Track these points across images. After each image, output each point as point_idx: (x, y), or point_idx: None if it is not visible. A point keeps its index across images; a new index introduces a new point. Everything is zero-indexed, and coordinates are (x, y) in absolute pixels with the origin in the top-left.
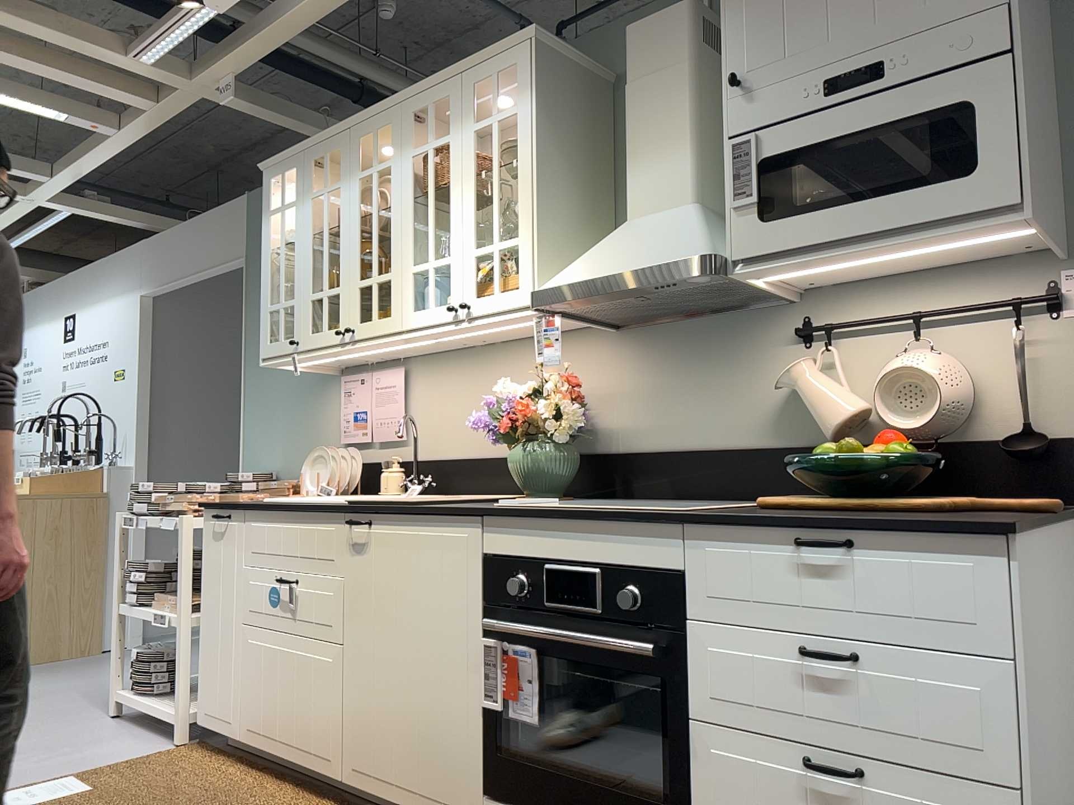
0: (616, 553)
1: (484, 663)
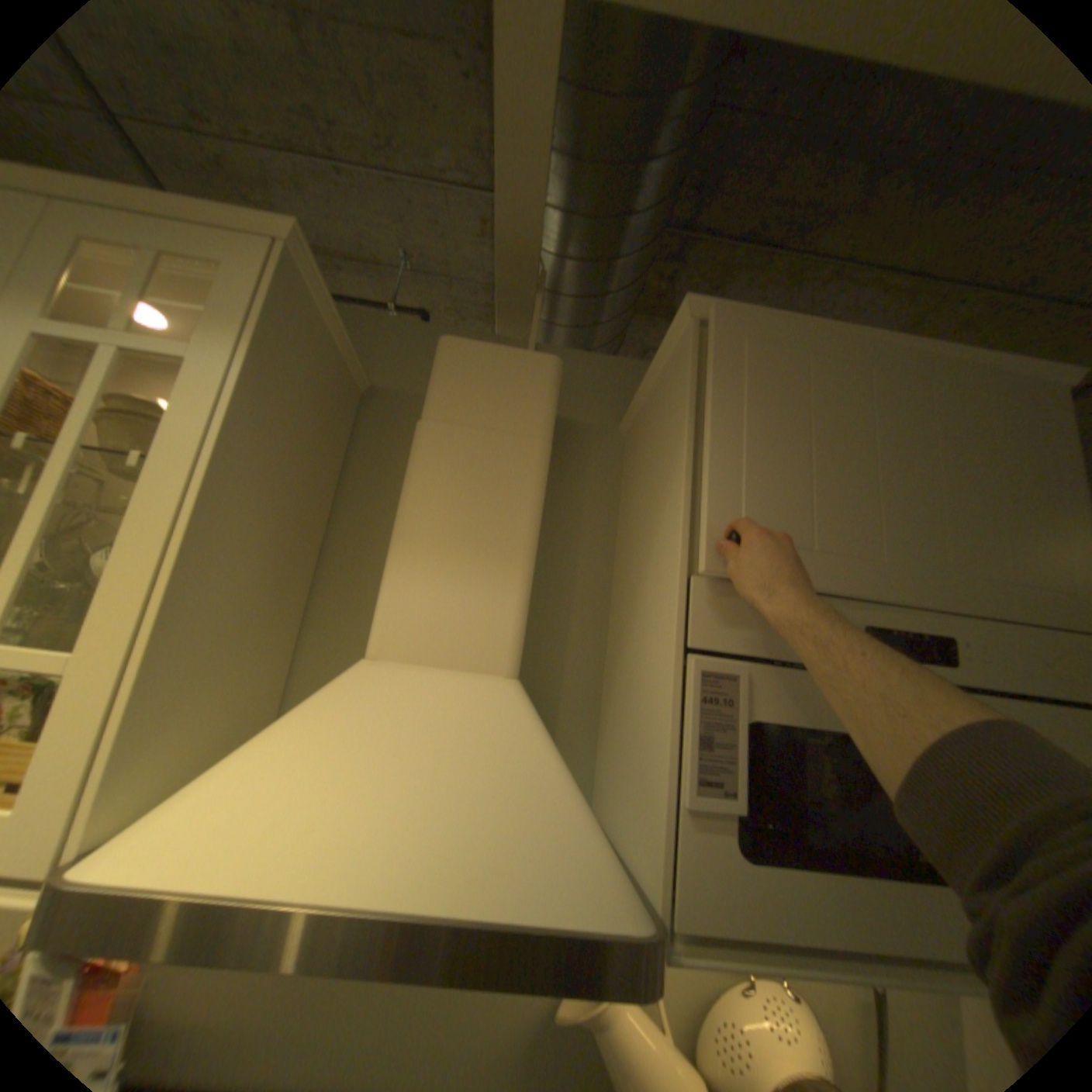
0: None
1: None
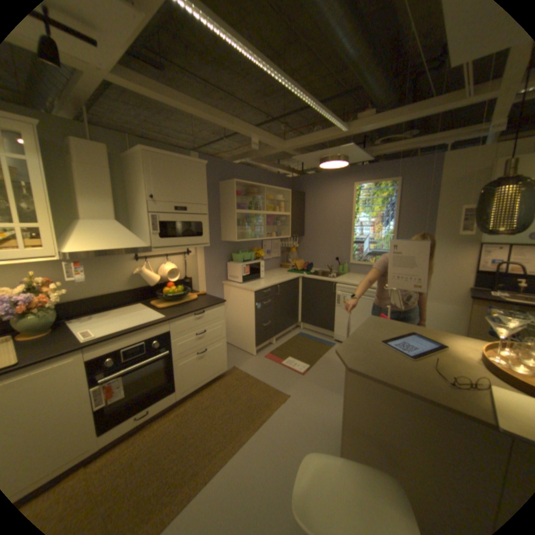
0: (149, 335)
1: (90, 397)
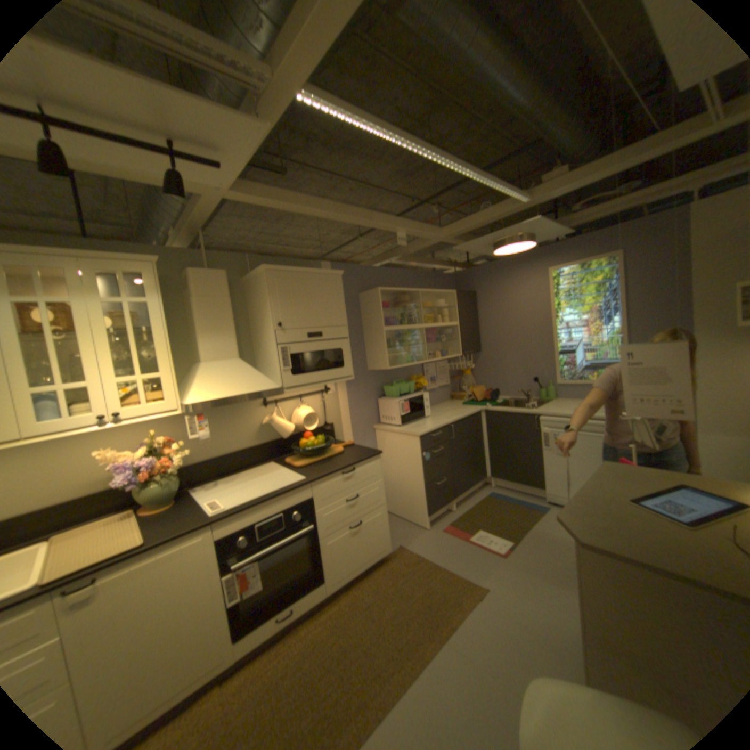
0: (287, 504)
1: (222, 590)
